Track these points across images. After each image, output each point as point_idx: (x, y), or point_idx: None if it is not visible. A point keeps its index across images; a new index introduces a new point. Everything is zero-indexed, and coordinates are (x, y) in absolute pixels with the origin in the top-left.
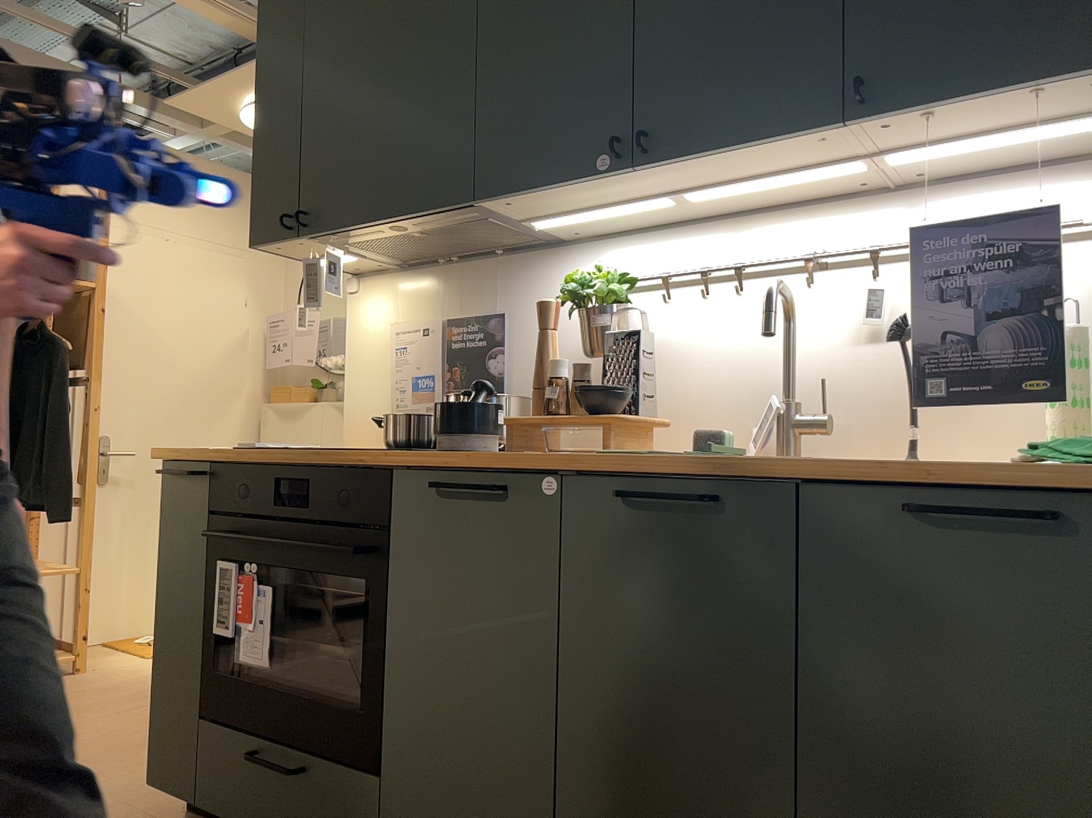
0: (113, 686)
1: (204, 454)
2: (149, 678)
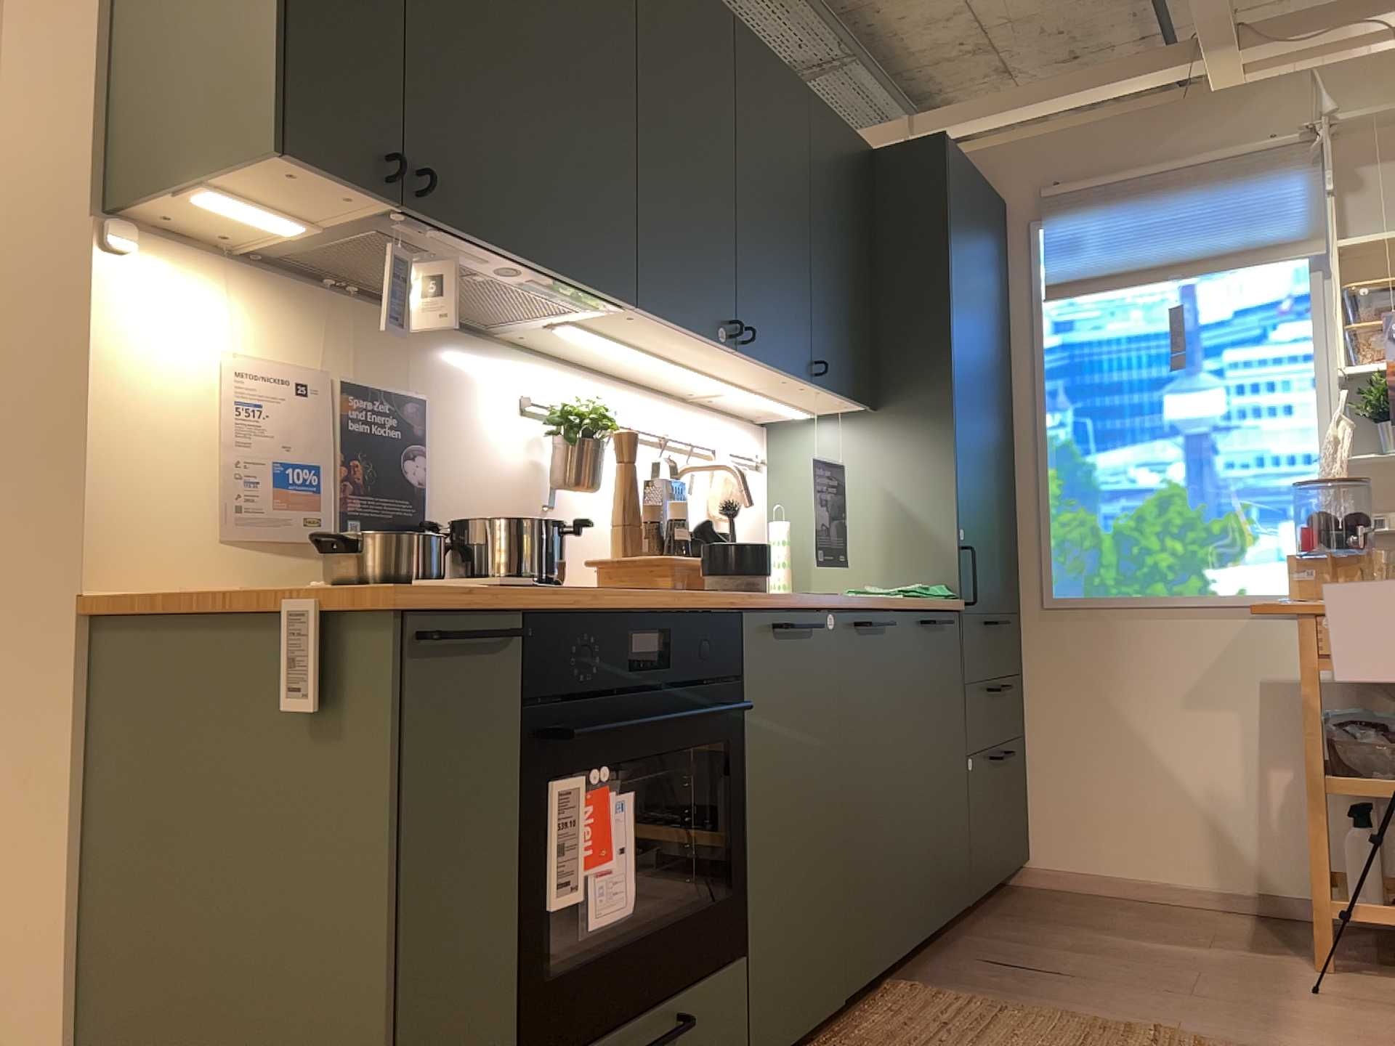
0: None
1: (526, 598)
2: None
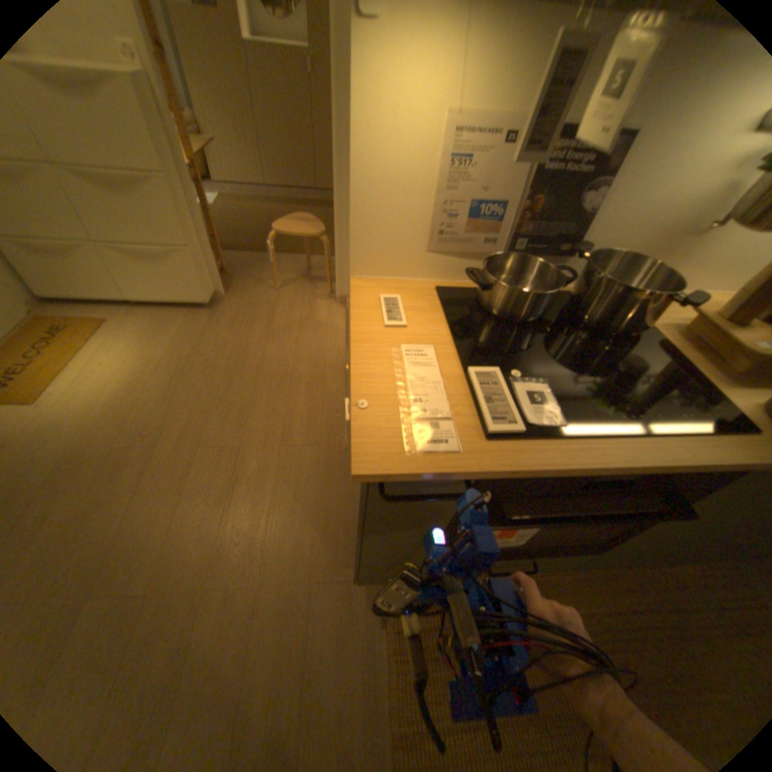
0: (67, 461)
1: (483, 476)
2: (82, 432)
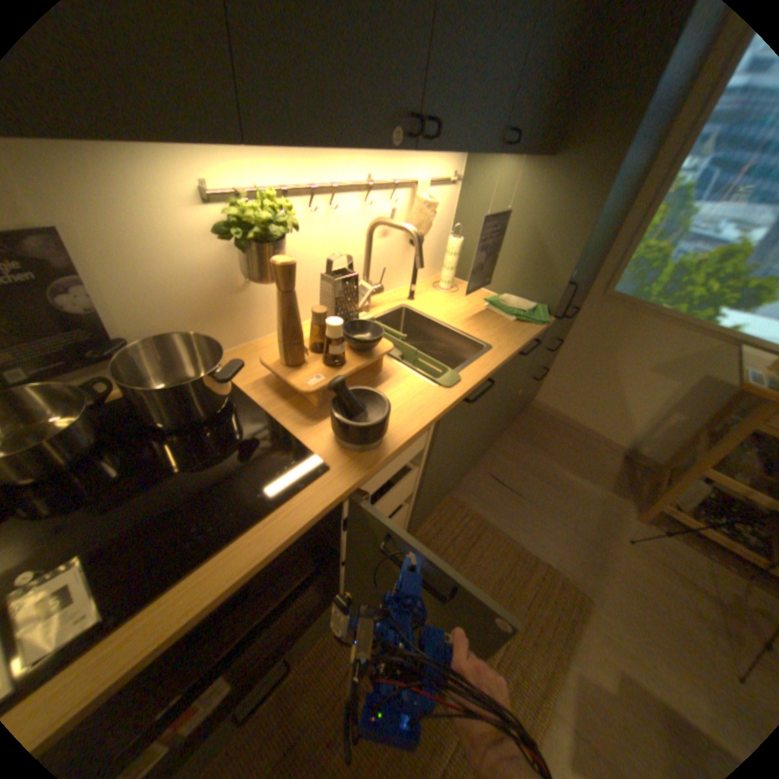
0: None
1: None
2: None
